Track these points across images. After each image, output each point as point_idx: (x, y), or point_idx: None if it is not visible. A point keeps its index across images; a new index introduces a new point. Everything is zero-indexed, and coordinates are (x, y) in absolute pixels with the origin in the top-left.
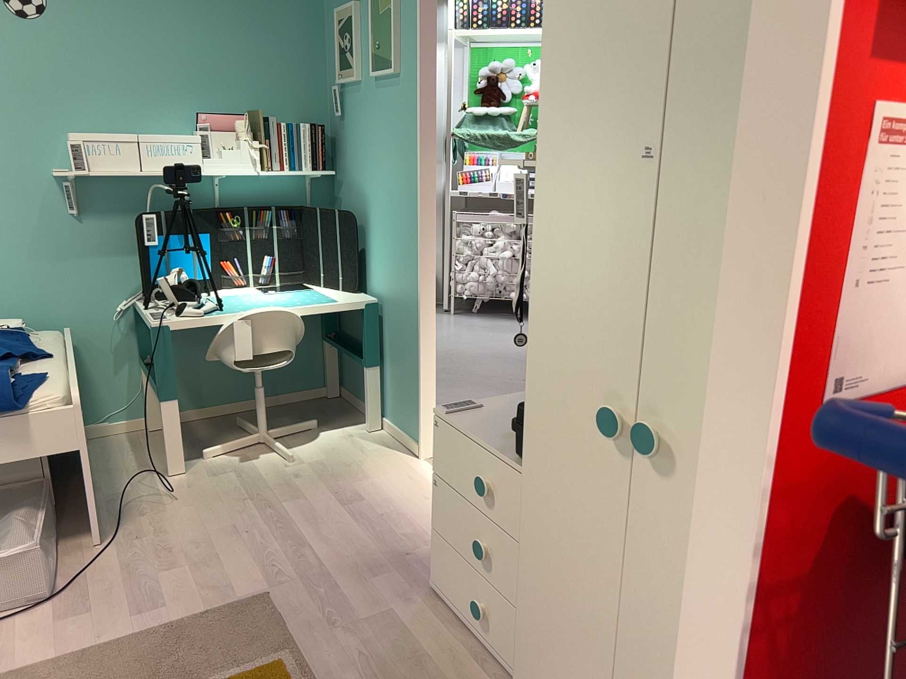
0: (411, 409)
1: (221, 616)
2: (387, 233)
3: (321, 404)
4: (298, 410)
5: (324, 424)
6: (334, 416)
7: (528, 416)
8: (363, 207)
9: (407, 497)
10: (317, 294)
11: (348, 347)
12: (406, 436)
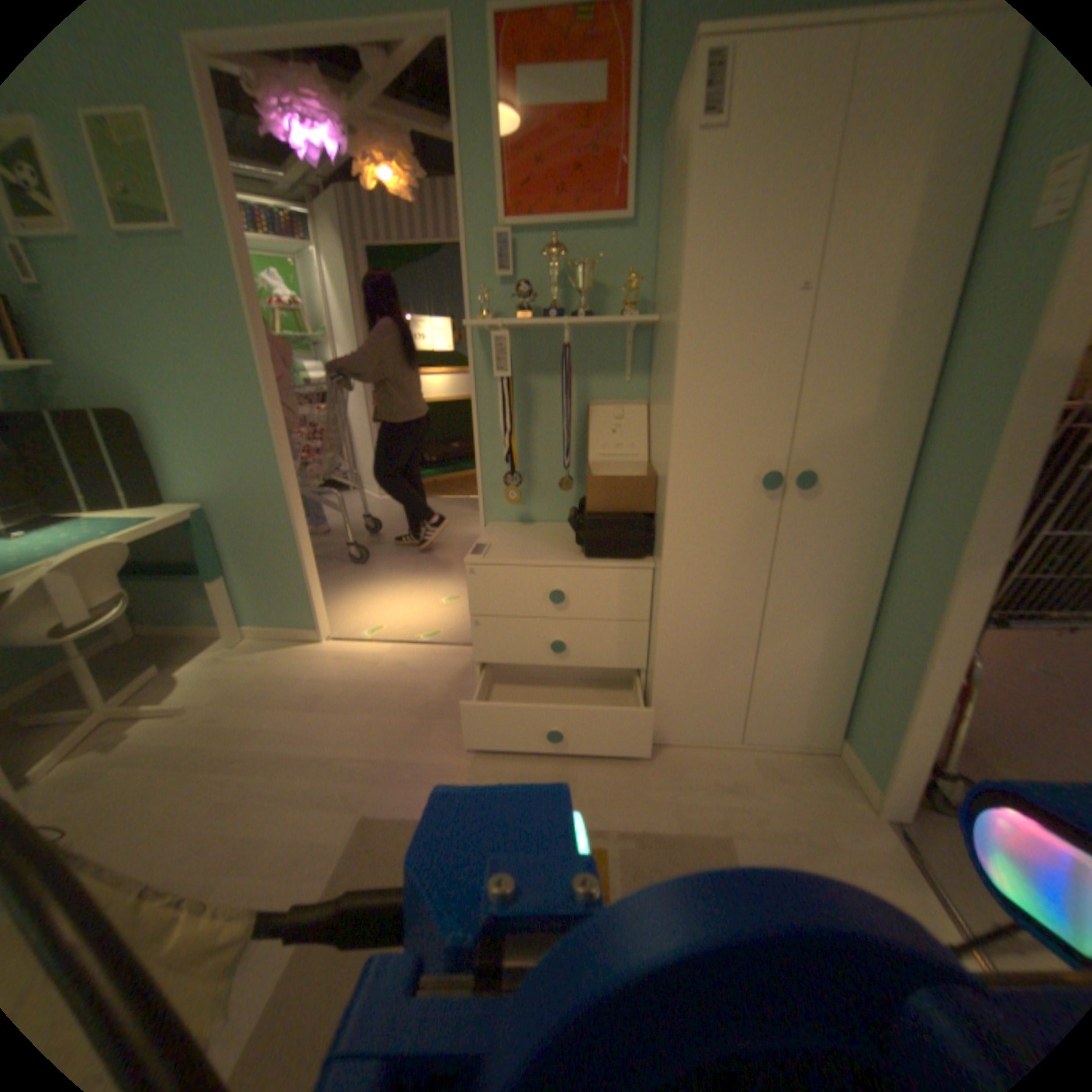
0: (295, 601)
1: (354, 869)
2: (198, 429)
3: (122, 652)
4: (100, 671)
5: (163, 666)
6: (163, 654)
7: (670, 509)
8: (132, 403)
9: (358, 672)
10: (106, 520)
11: (146, 575)
12: (292, 629)
